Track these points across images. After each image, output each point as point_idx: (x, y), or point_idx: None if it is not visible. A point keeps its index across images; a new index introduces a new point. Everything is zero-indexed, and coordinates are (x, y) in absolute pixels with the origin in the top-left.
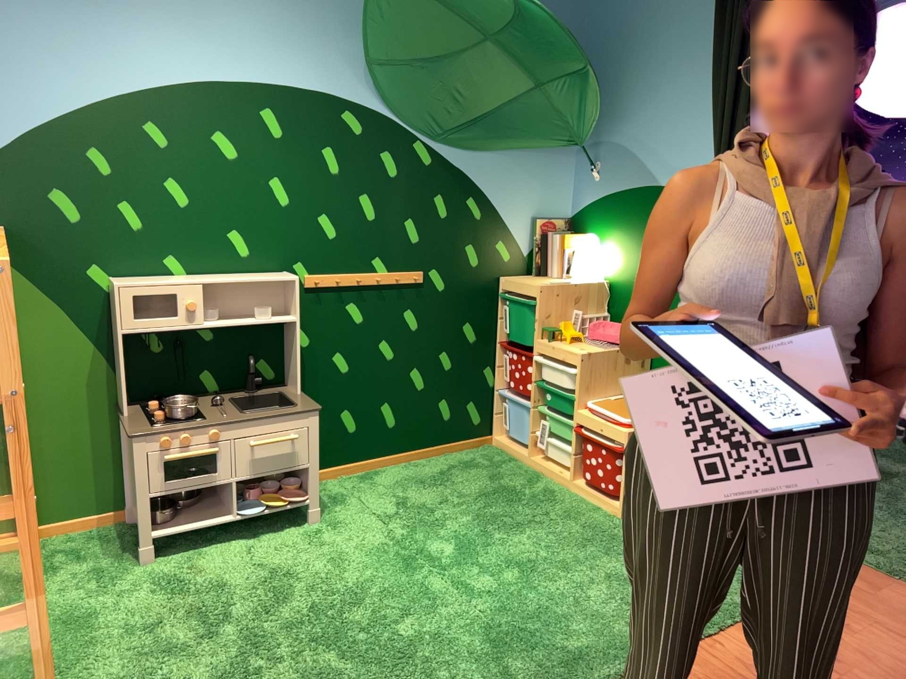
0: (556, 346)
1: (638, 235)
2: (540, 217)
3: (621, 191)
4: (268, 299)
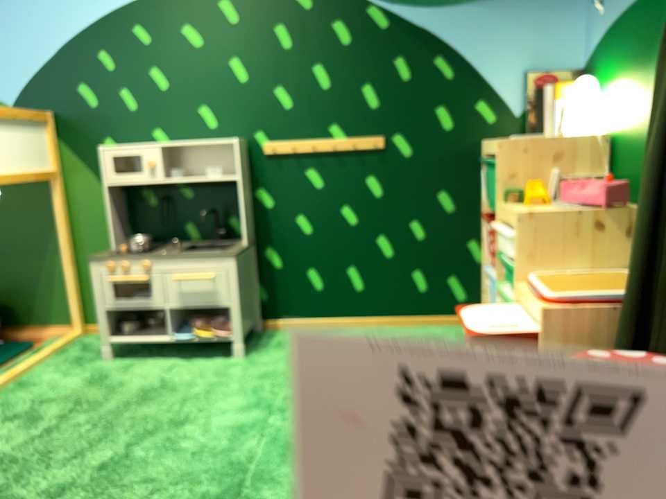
0: (506, 206)
1: (635, 57)
2: (535, 67)
3: (619, 7)
4: (223, 163)
